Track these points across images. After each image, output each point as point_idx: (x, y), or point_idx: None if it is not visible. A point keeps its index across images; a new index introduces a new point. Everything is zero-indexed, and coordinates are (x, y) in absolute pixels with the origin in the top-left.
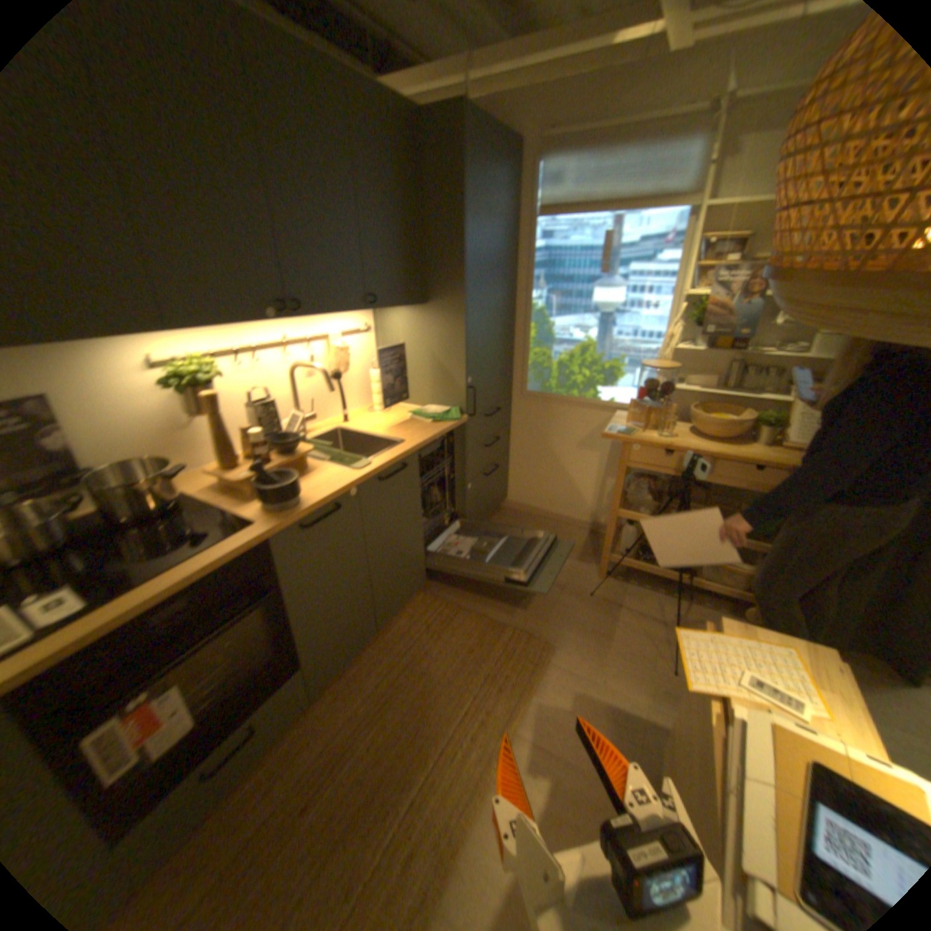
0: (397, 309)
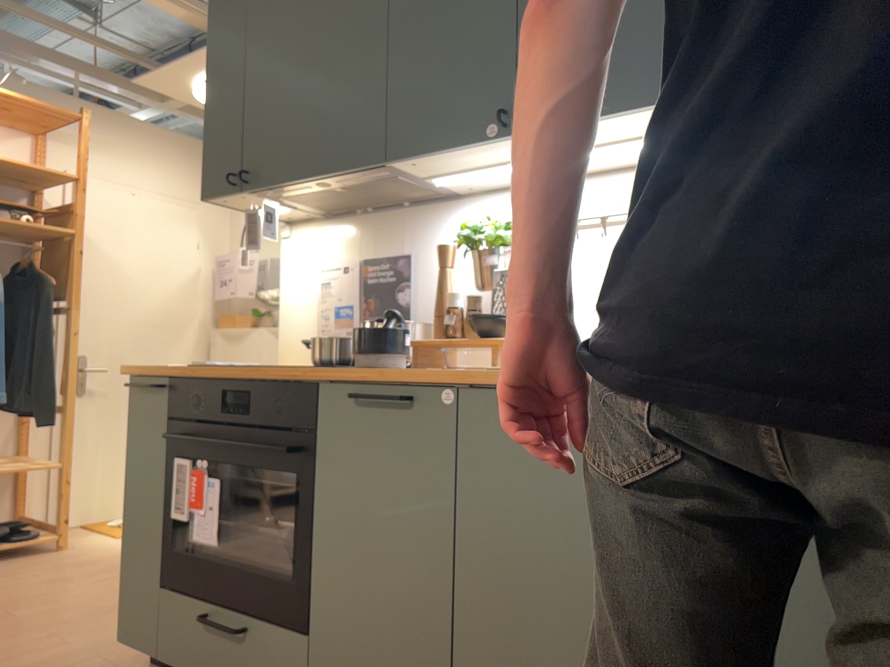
0: None
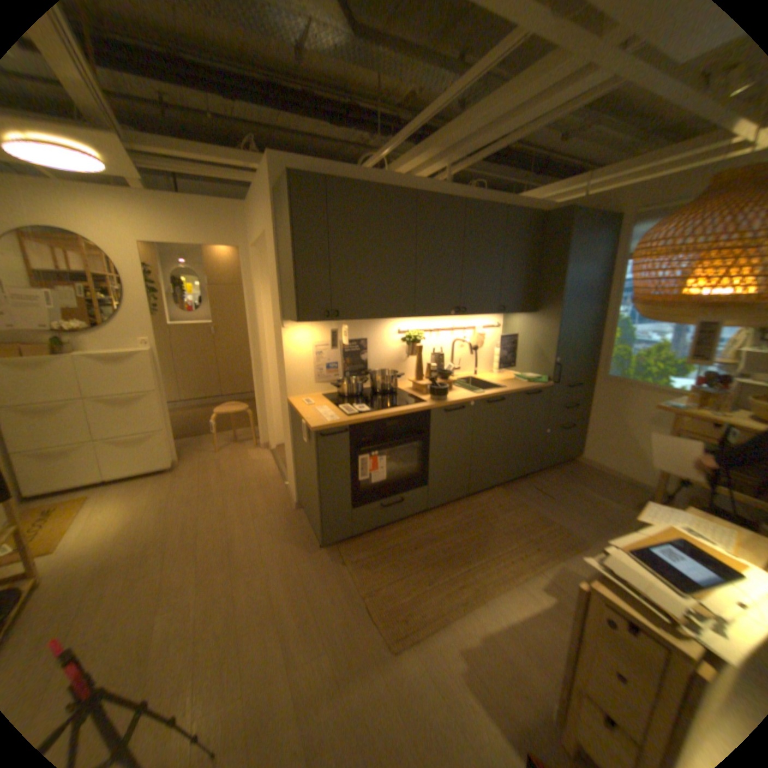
0: (516, 315)
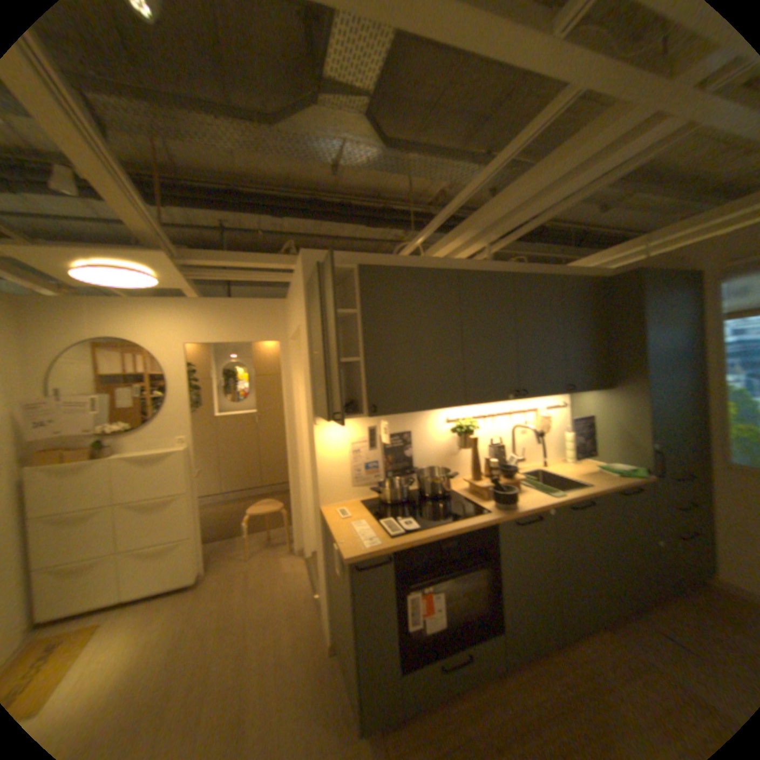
0: (587, 391)
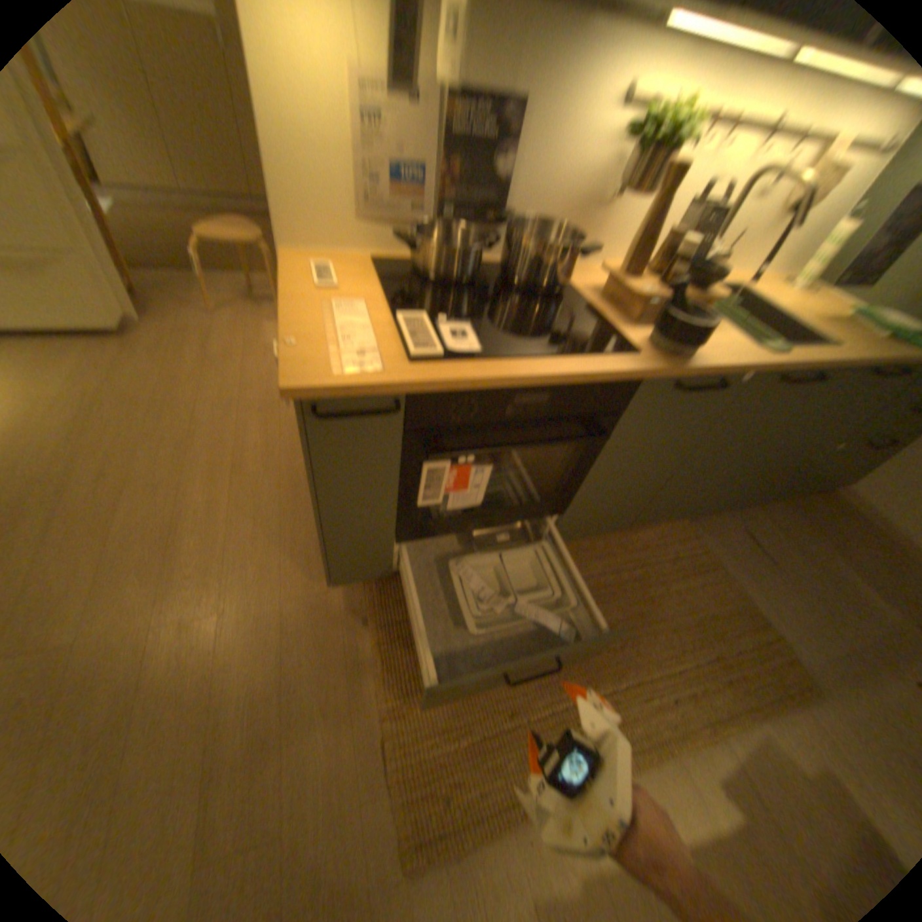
0: None
